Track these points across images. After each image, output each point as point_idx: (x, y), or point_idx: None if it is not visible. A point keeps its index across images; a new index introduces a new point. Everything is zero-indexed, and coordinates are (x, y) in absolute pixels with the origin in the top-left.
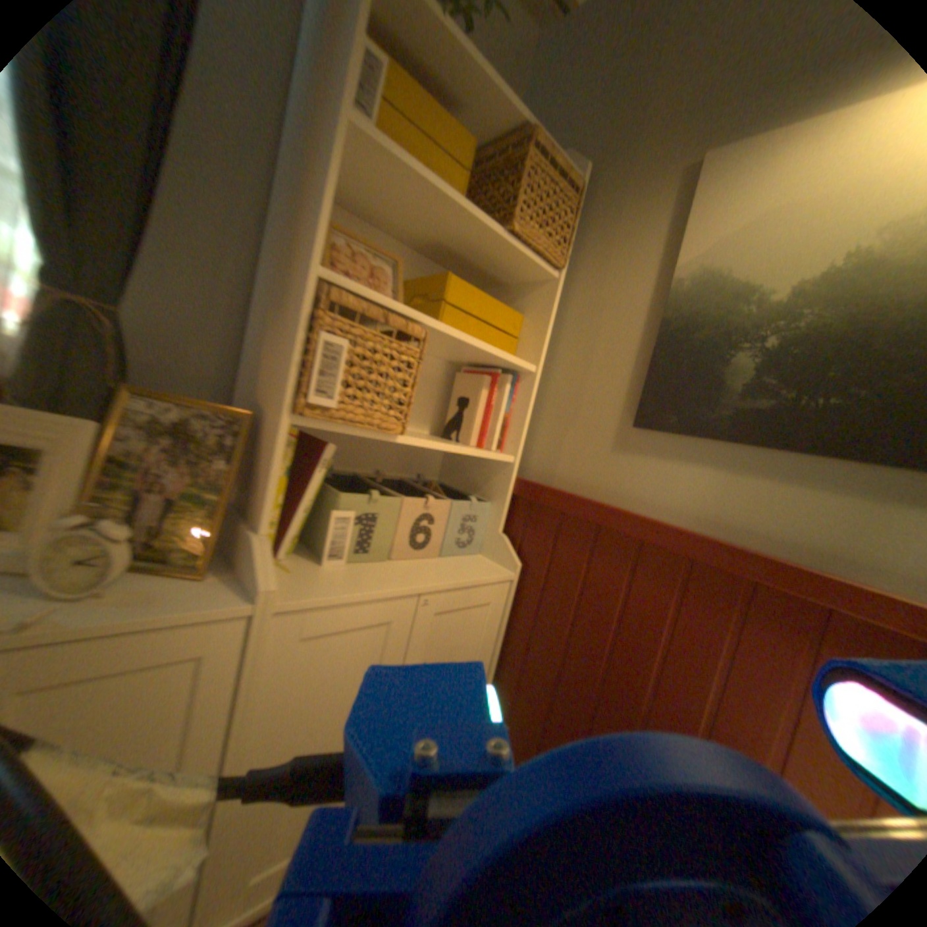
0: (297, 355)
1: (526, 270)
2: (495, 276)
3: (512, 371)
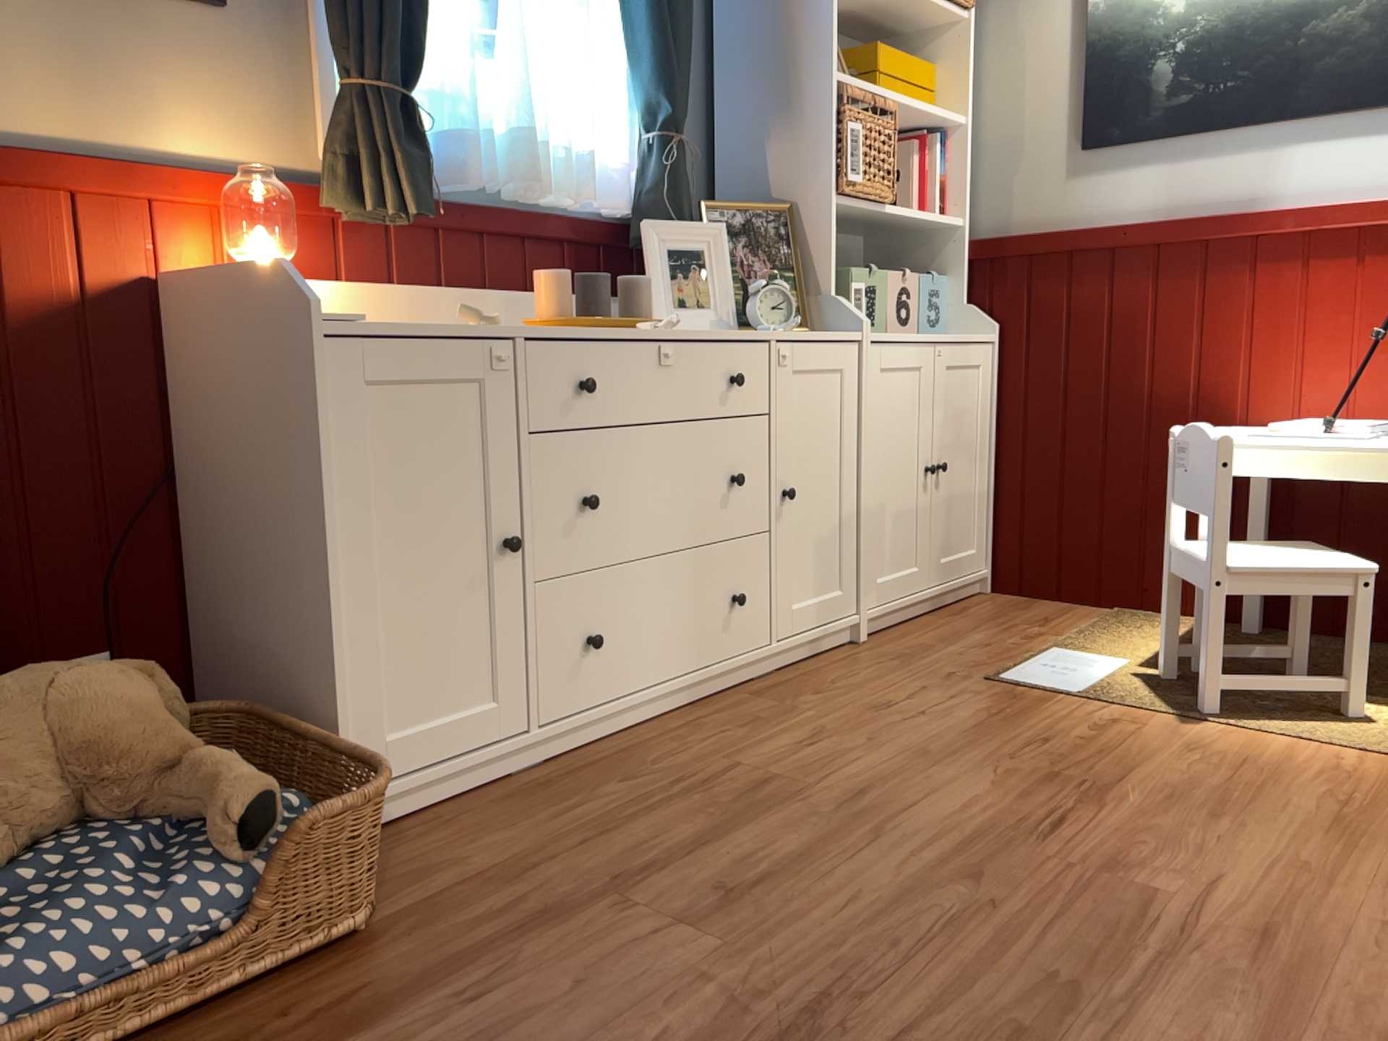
0: (828, 145)
1: (933, 18)
2: (892, 29)
3: (934, 129)
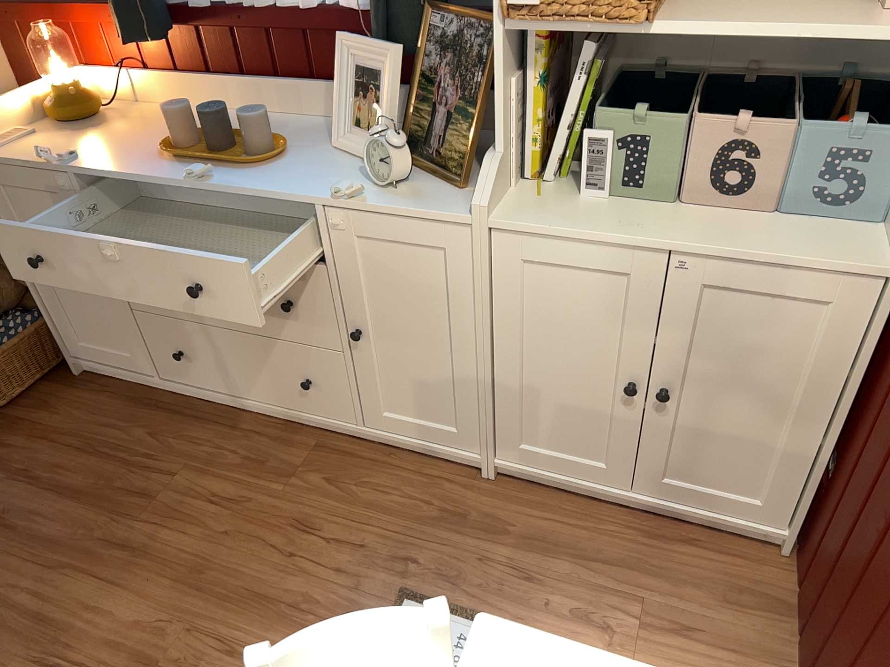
0: None
1: None
2: None
3: None
